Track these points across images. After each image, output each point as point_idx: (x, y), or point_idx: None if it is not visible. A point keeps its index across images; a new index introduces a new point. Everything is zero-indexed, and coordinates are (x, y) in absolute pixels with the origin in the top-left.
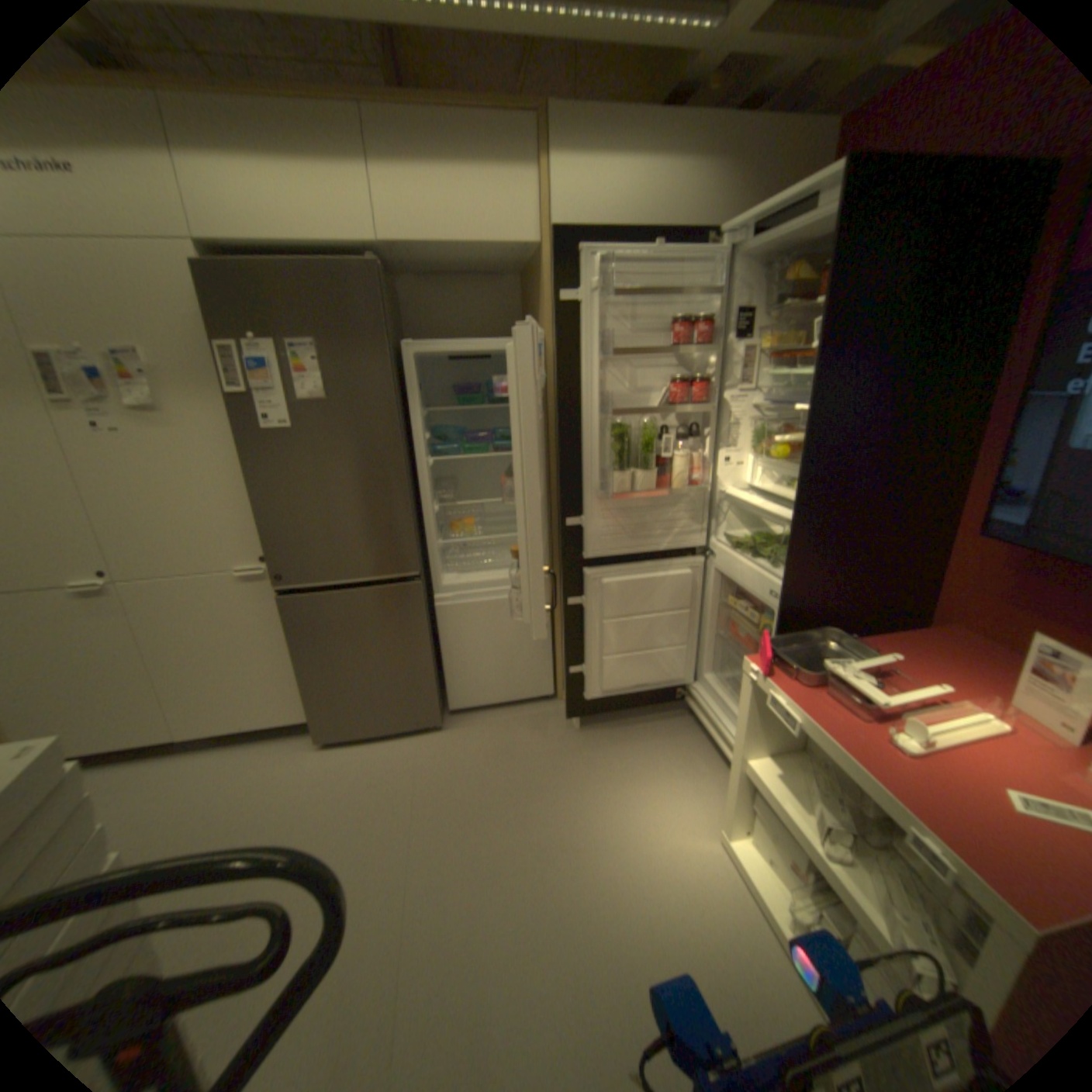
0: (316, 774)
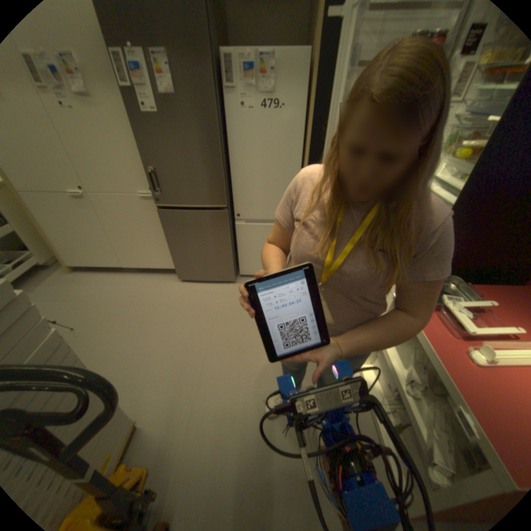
0: (178, 292)
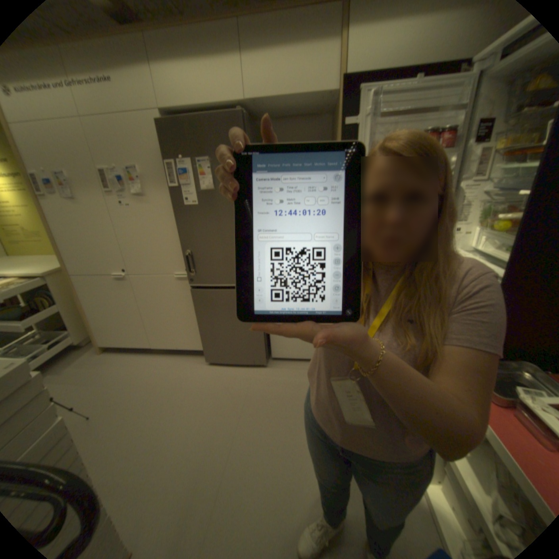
0: (203, 377)
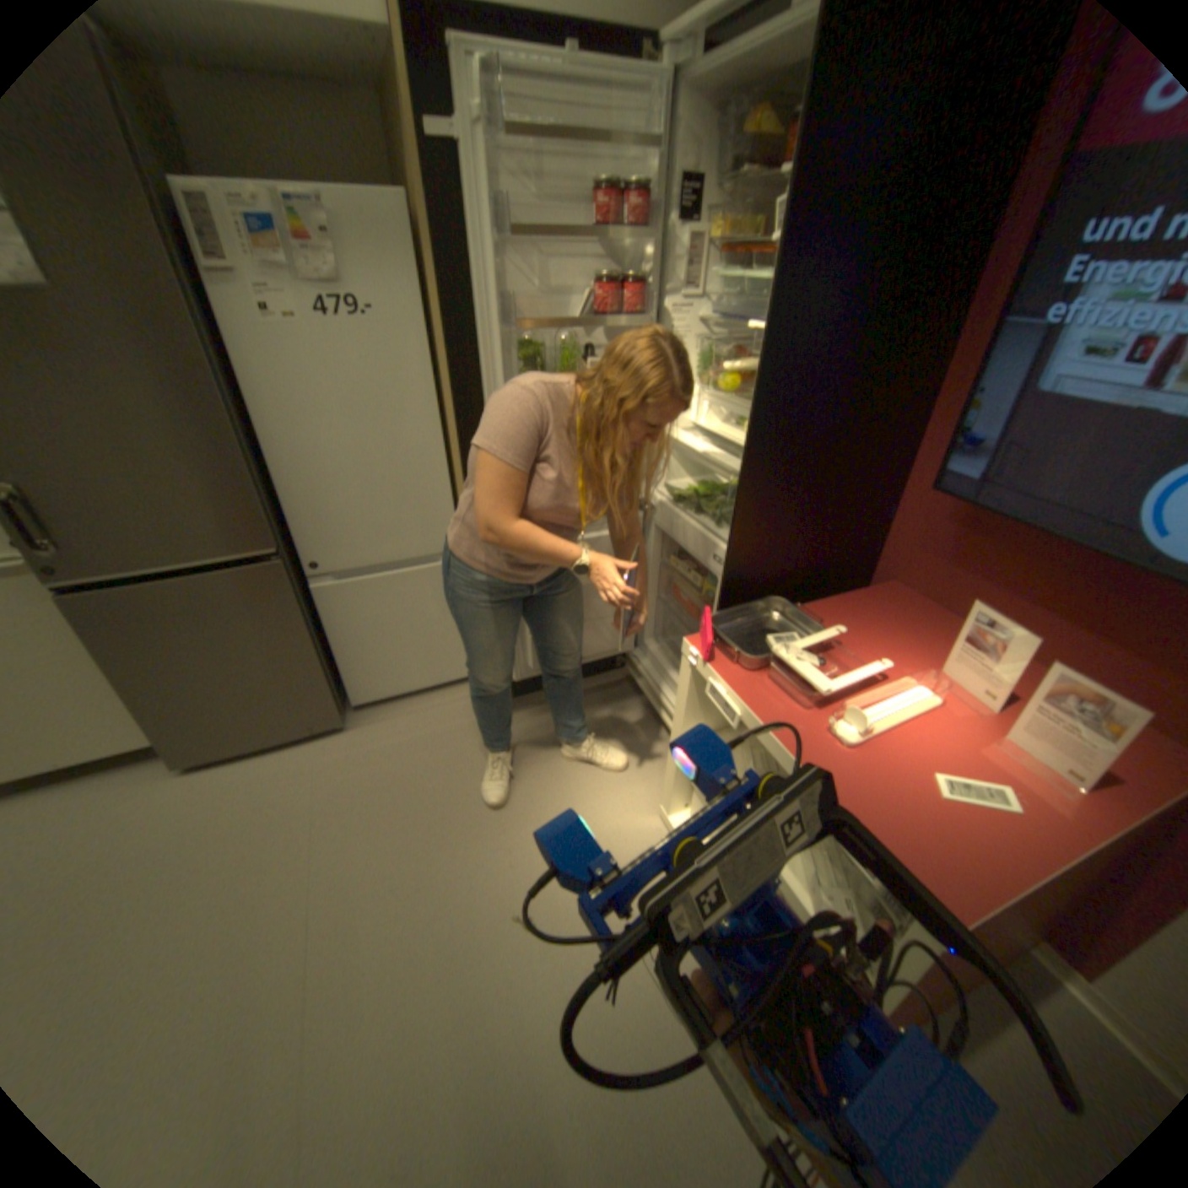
0: (176, 808)
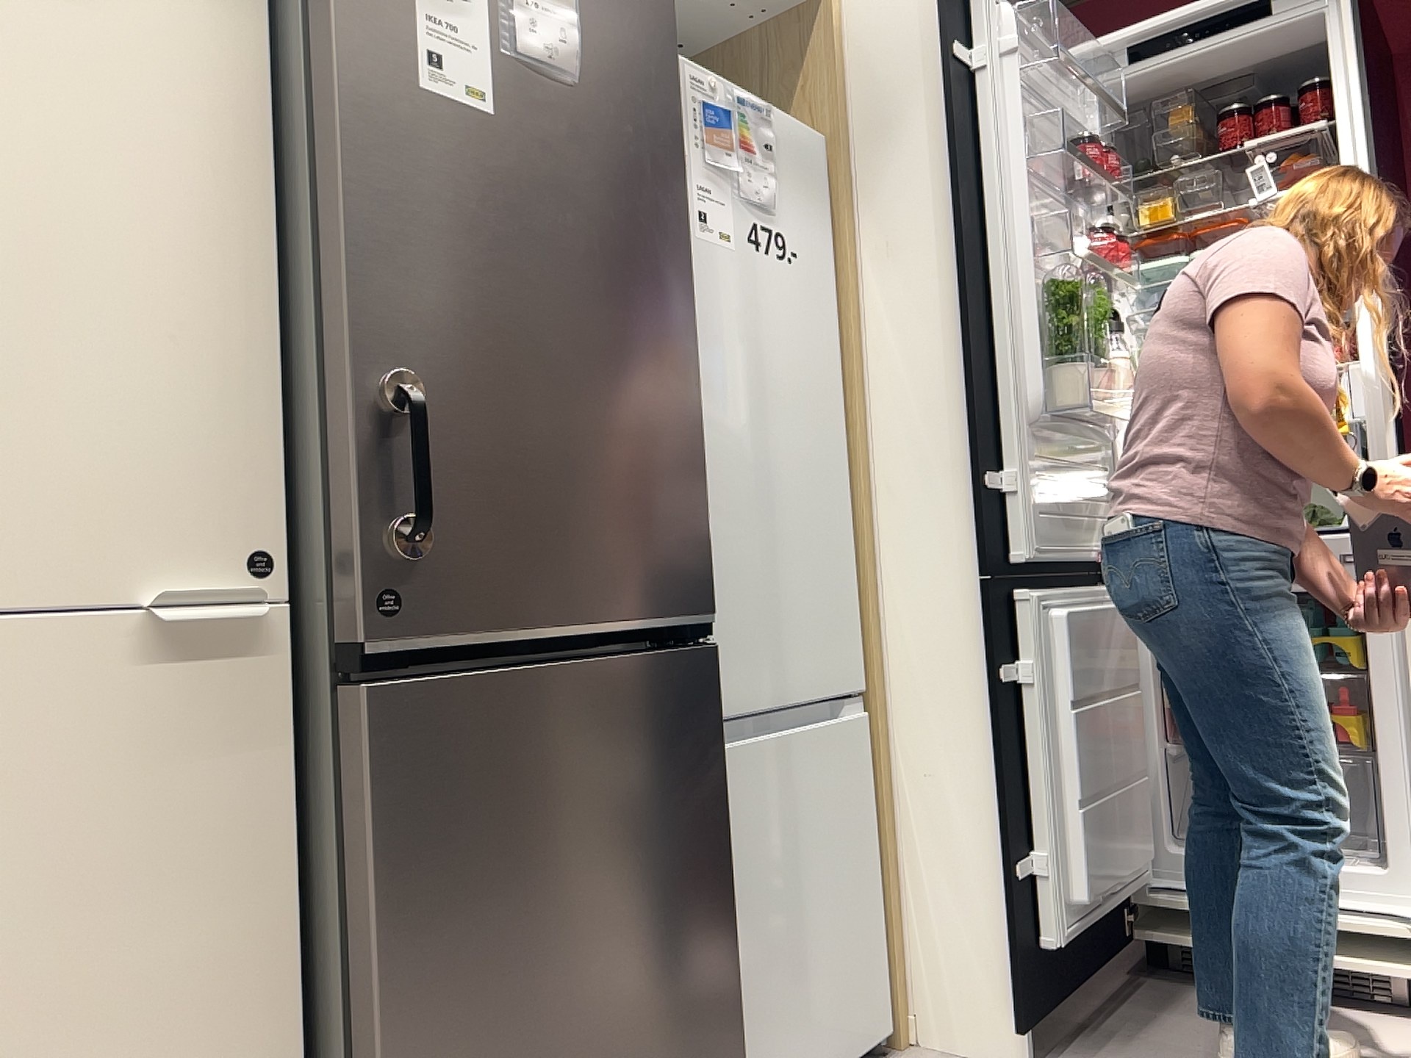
0: None
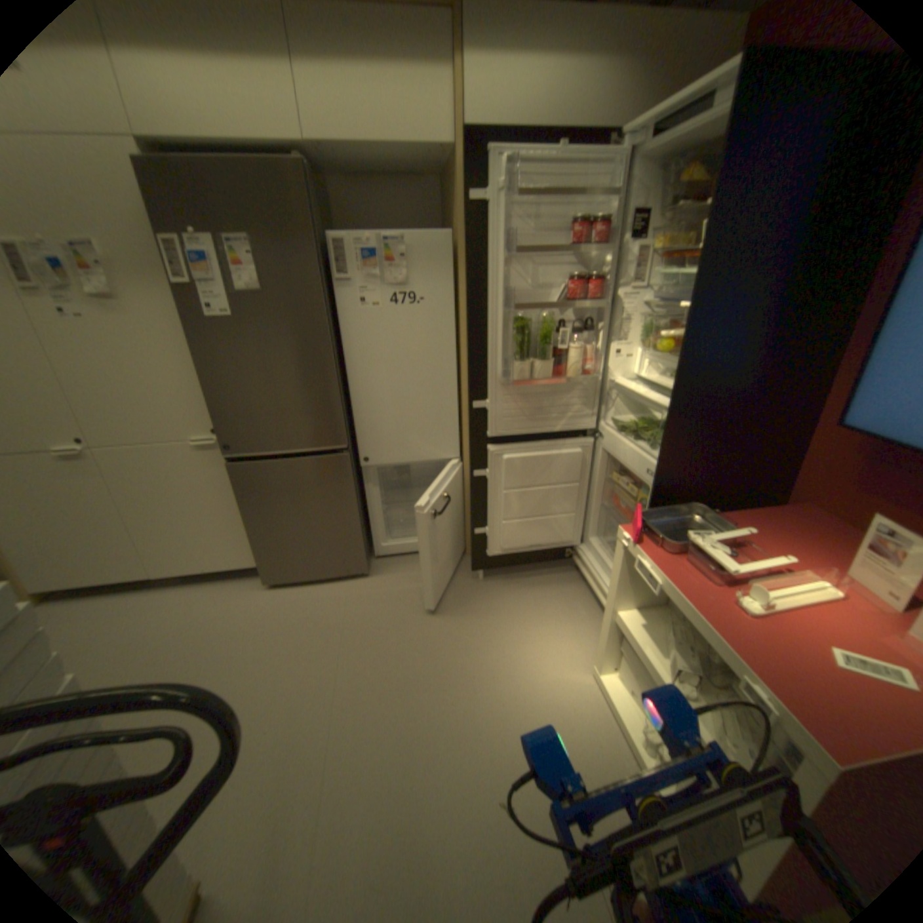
0: (264, 609)
